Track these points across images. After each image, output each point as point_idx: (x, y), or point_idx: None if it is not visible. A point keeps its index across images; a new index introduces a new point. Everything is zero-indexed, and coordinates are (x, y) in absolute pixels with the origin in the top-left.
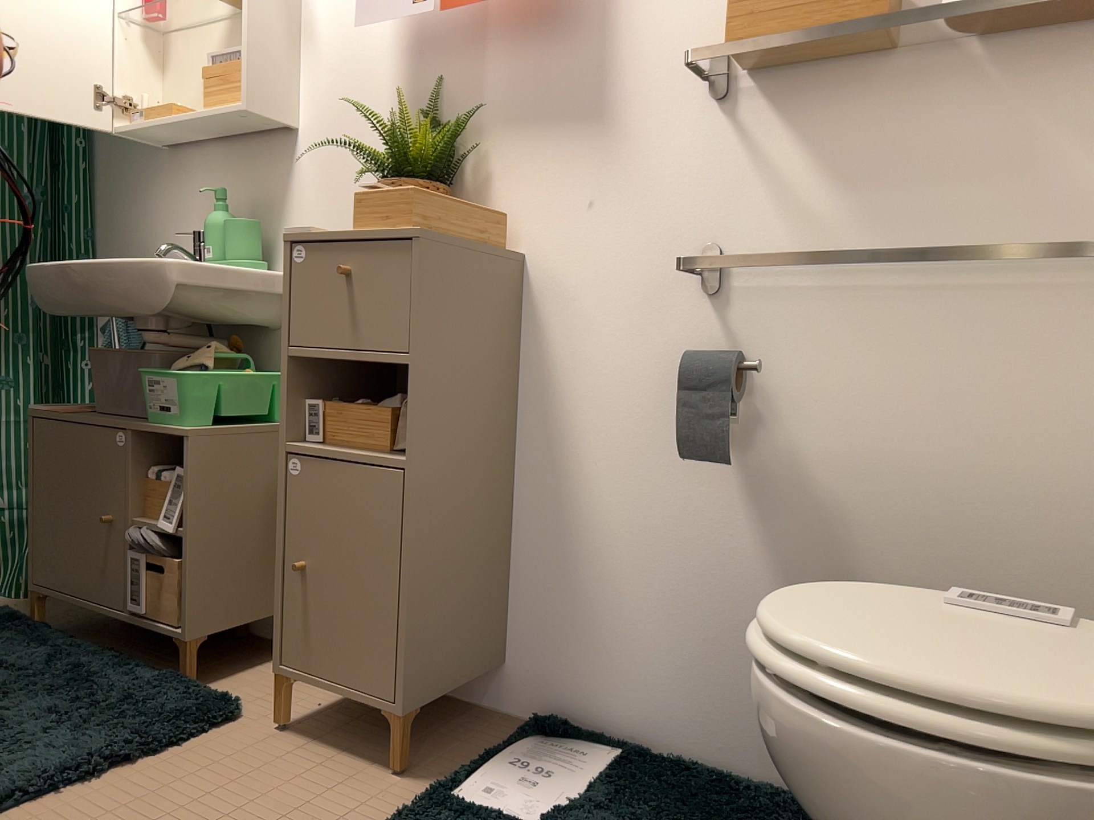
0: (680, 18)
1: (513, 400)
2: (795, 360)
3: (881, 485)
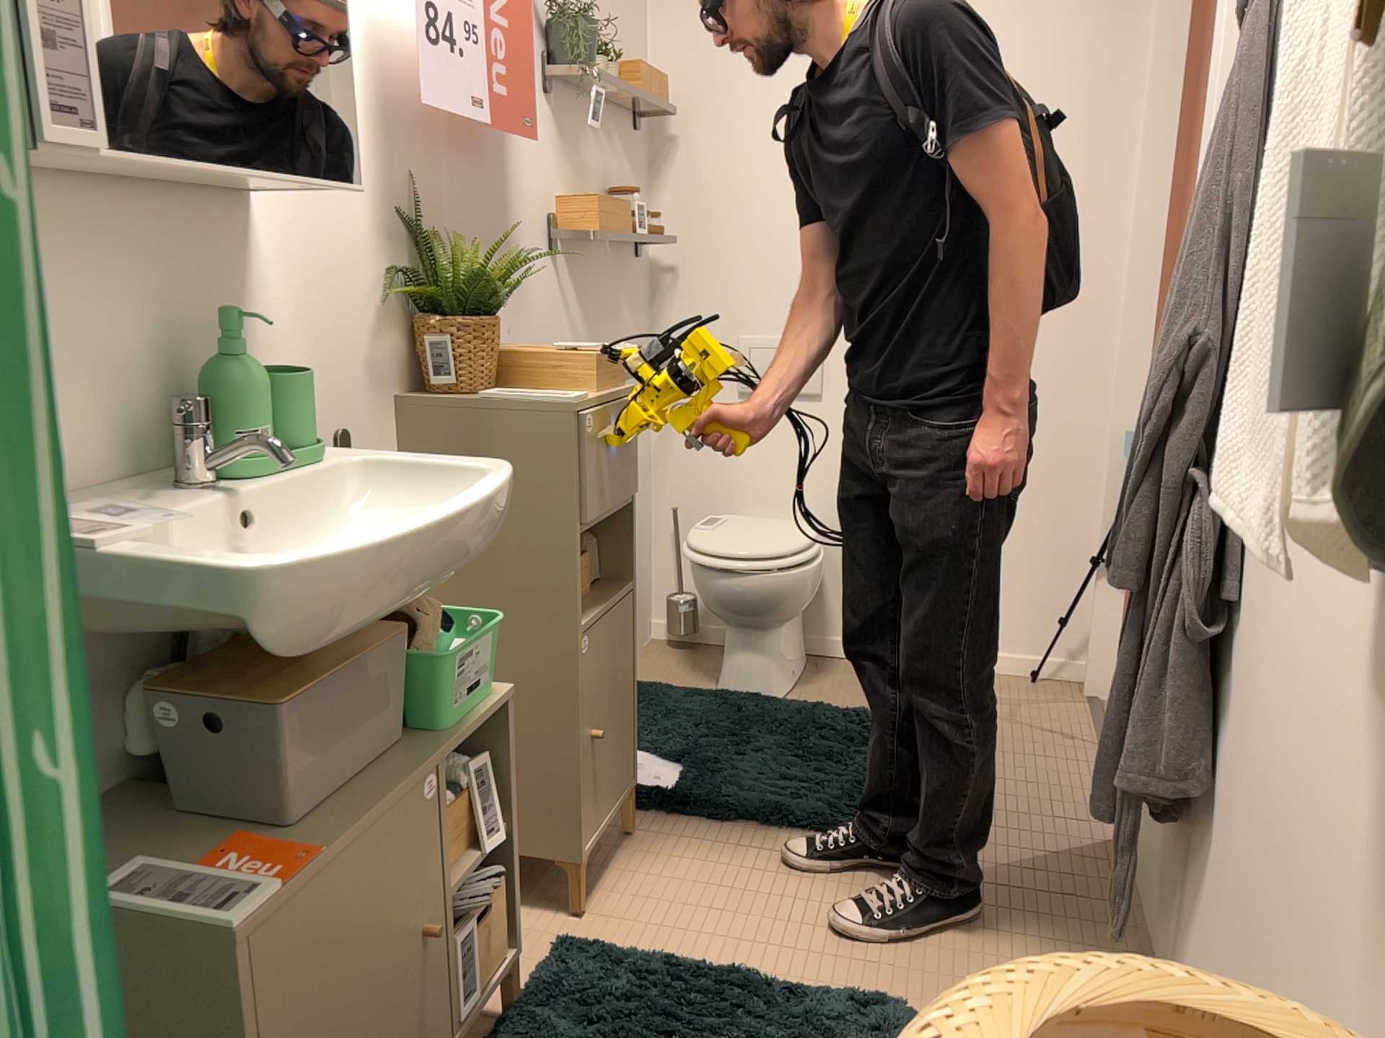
0: (538, 180)
1: None
2: None
3: None
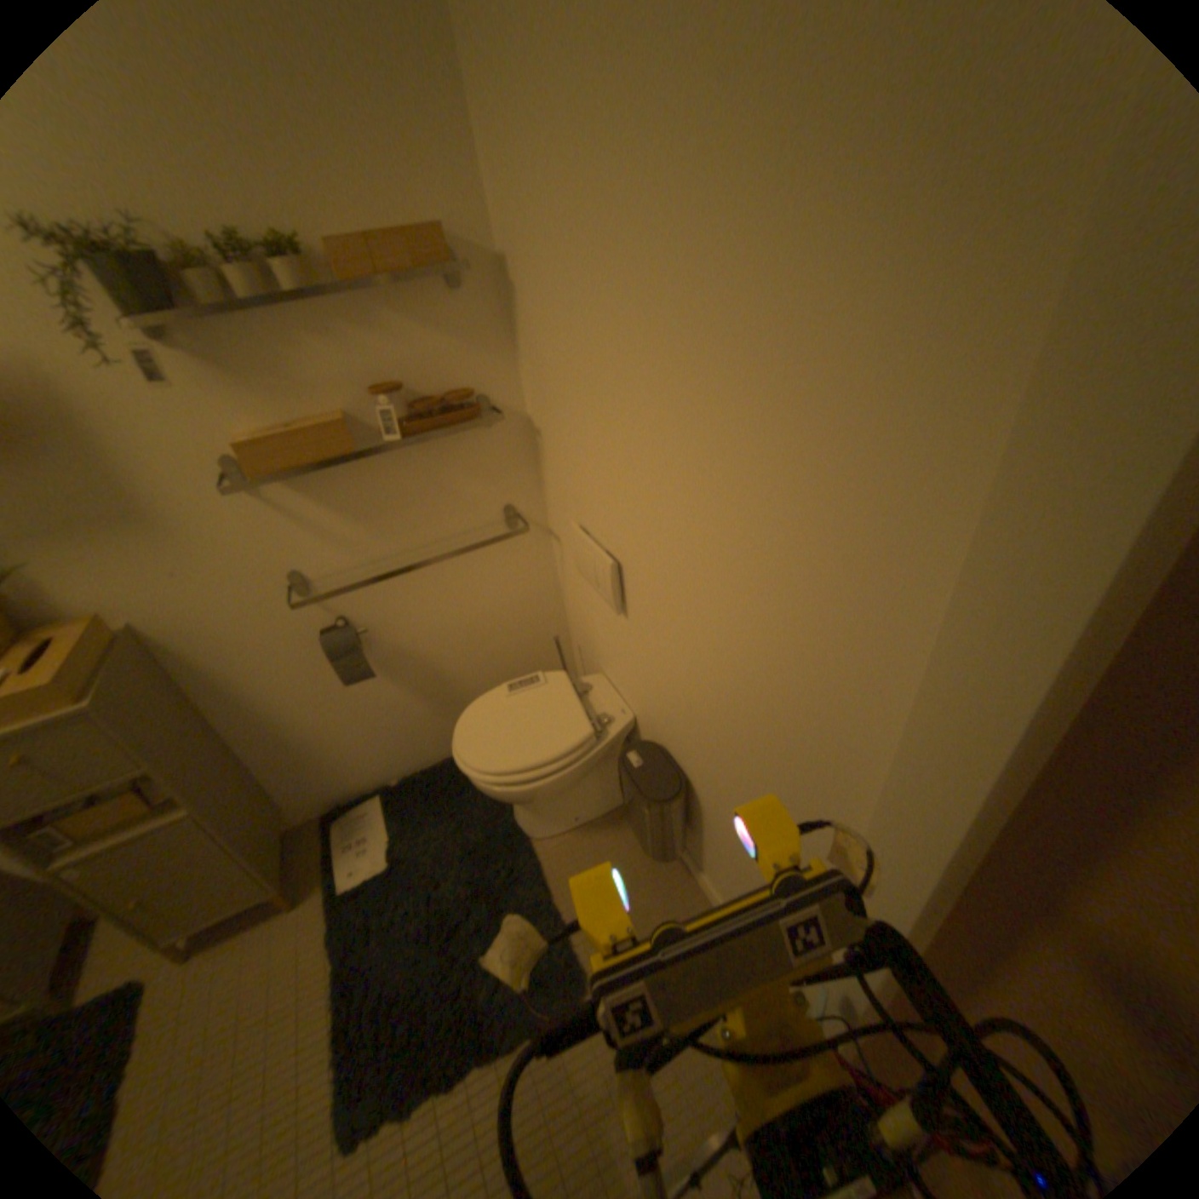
0: (170, 433)
1: (190, 709)
2: (377, 610)
3: (443, 640)
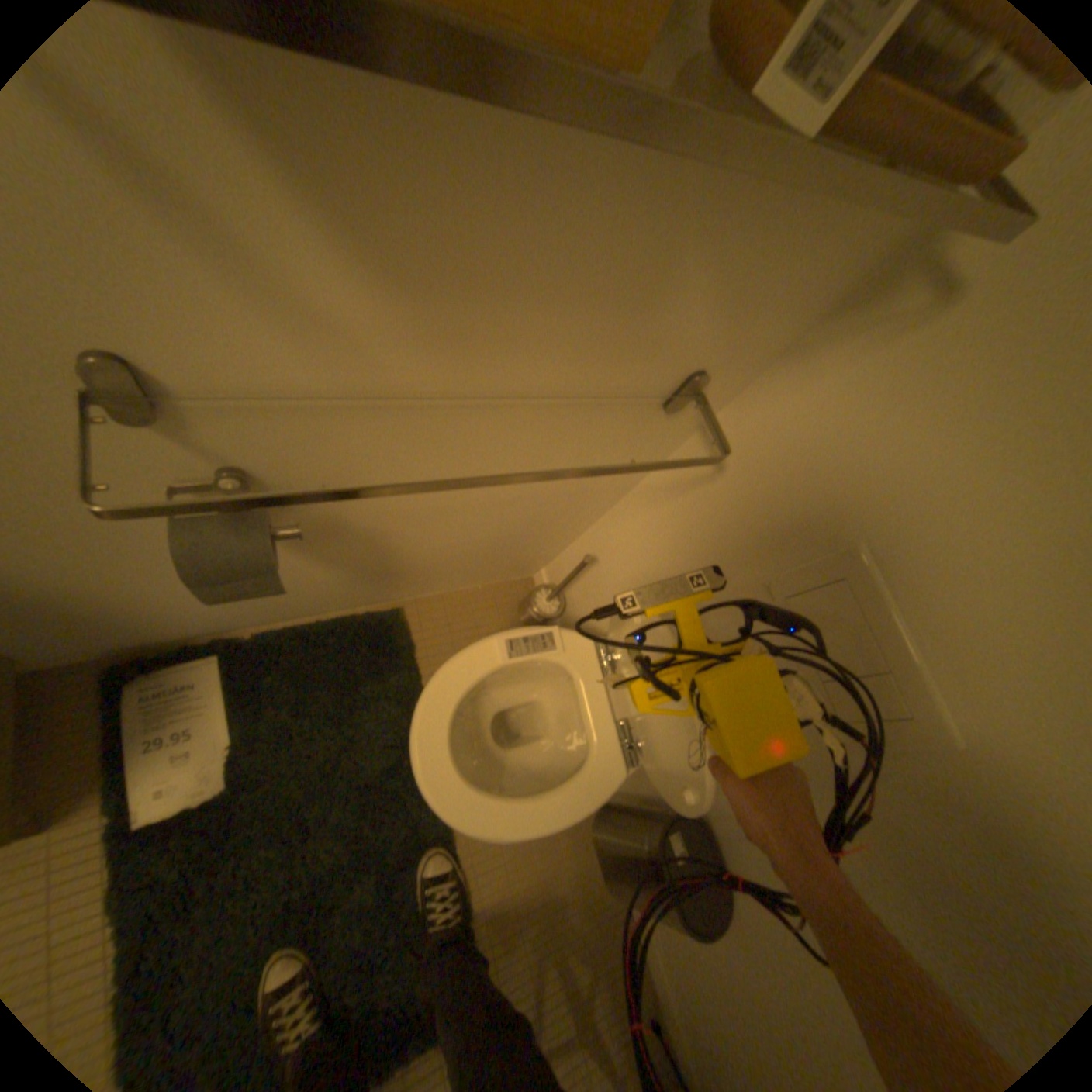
0: None
1: None
2: (331, 466)
3: (424, 518)
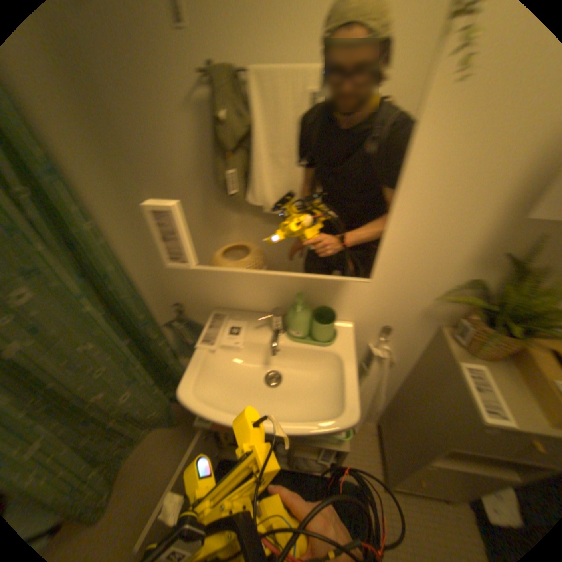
0: None
1: None
2: None
3: None
